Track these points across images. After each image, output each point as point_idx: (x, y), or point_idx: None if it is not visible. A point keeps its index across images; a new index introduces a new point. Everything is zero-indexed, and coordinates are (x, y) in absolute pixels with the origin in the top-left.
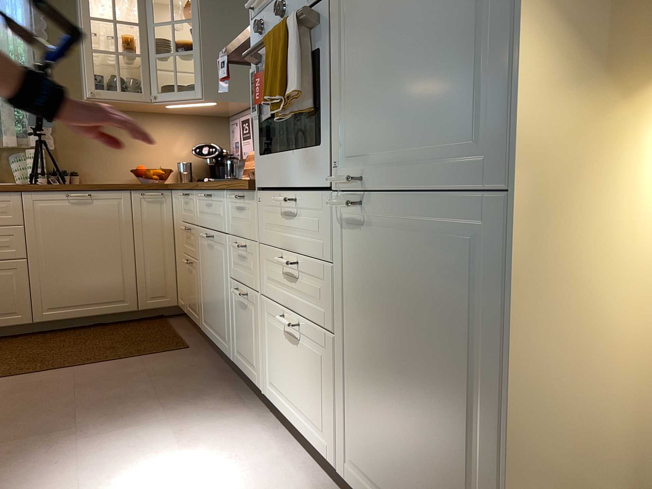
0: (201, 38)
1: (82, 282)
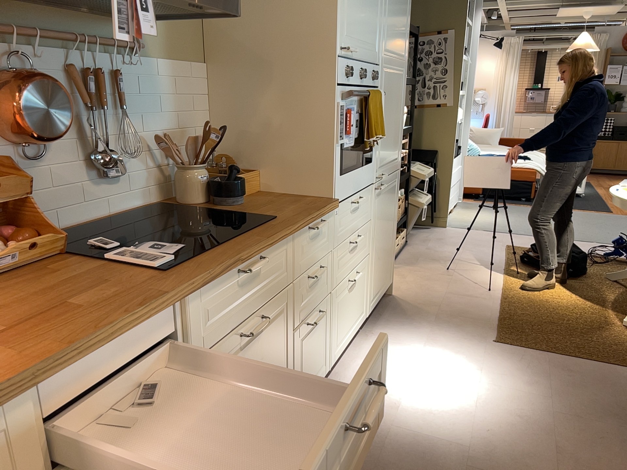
0: None
1: None
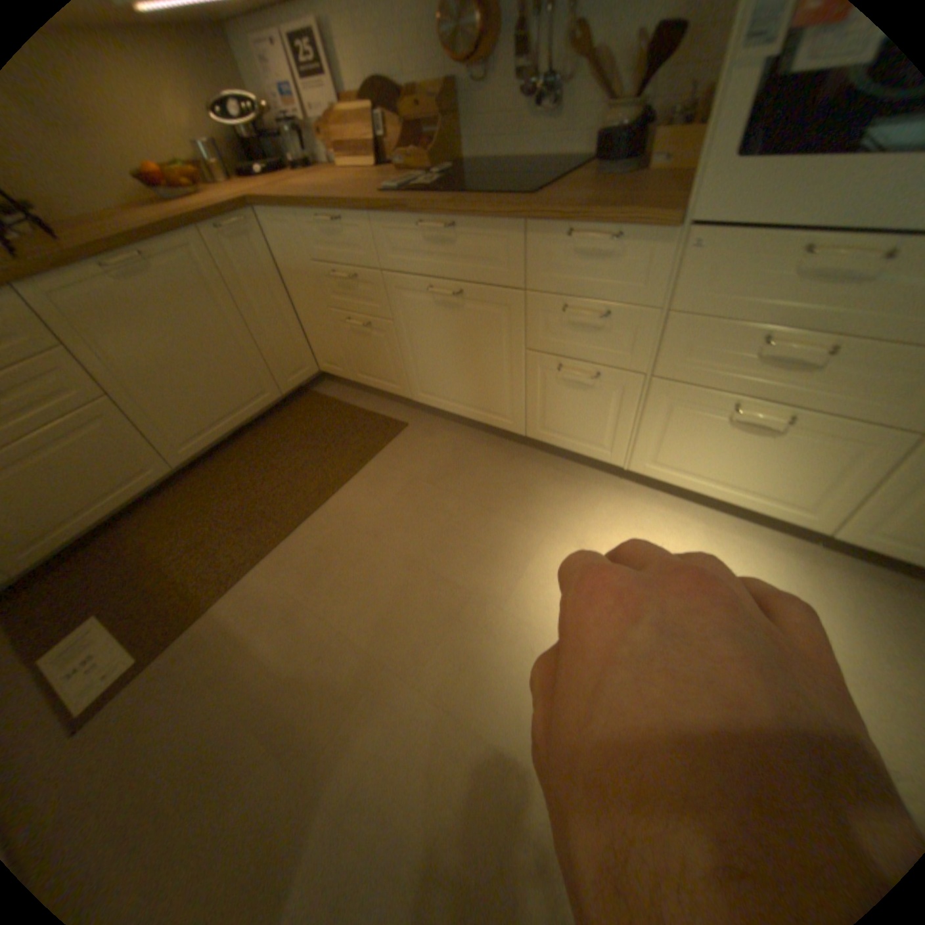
0: None
1: (203, 390)
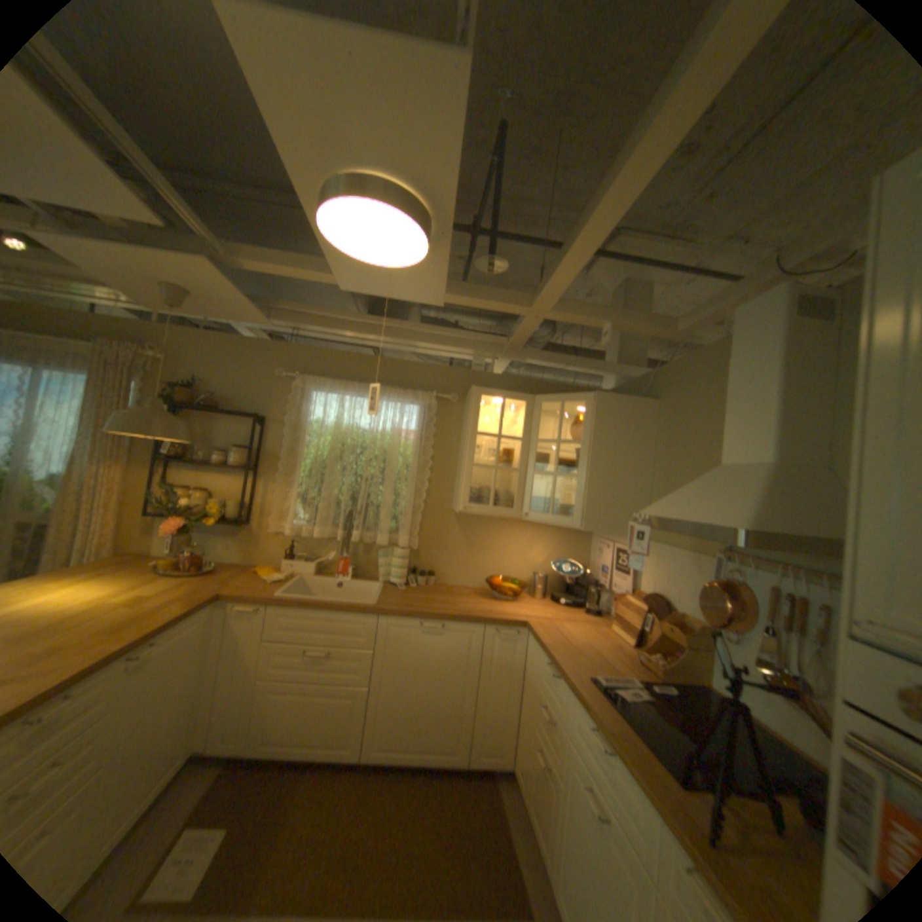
0: (590, 463)
1: (417, 724)
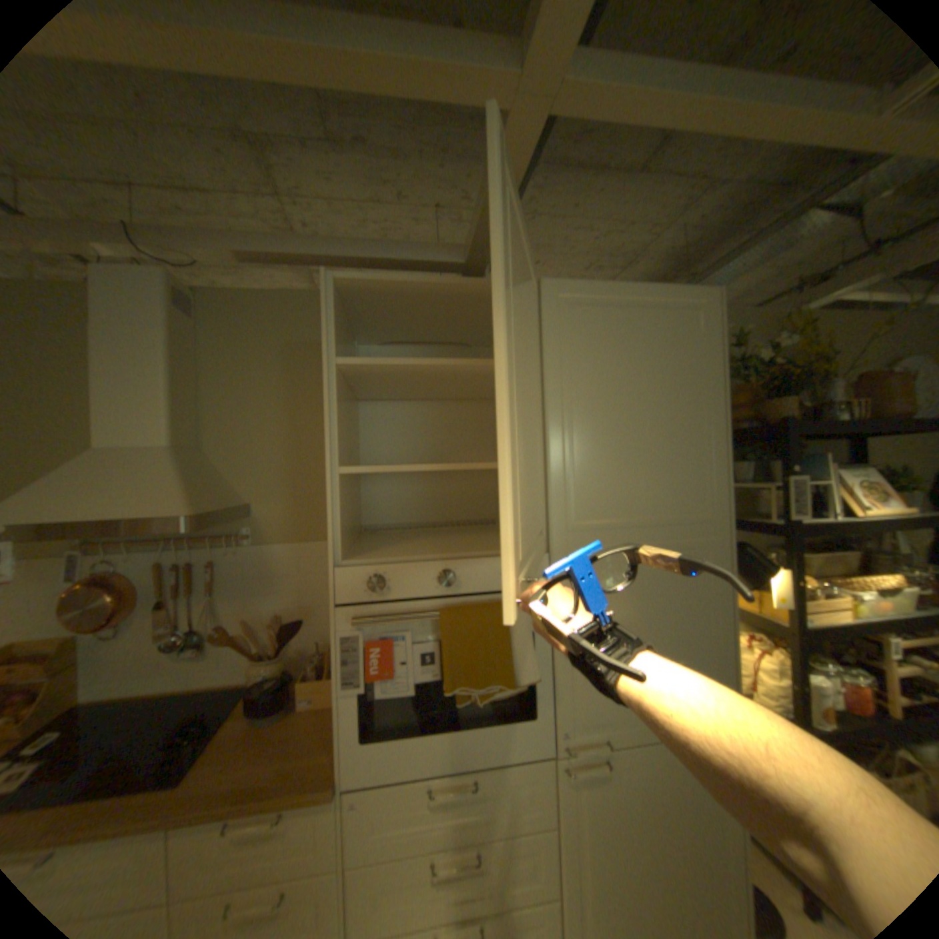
0: None
1: None
